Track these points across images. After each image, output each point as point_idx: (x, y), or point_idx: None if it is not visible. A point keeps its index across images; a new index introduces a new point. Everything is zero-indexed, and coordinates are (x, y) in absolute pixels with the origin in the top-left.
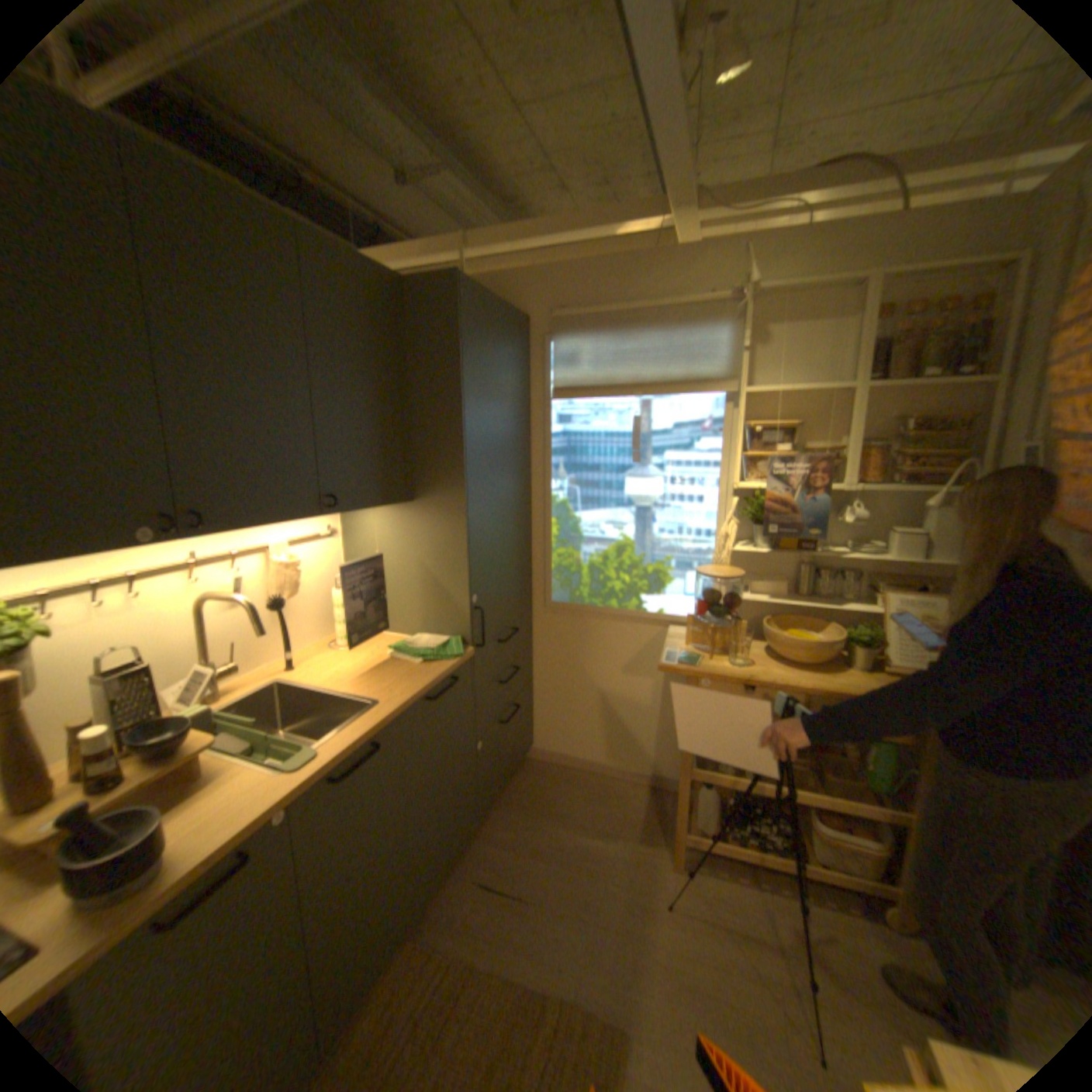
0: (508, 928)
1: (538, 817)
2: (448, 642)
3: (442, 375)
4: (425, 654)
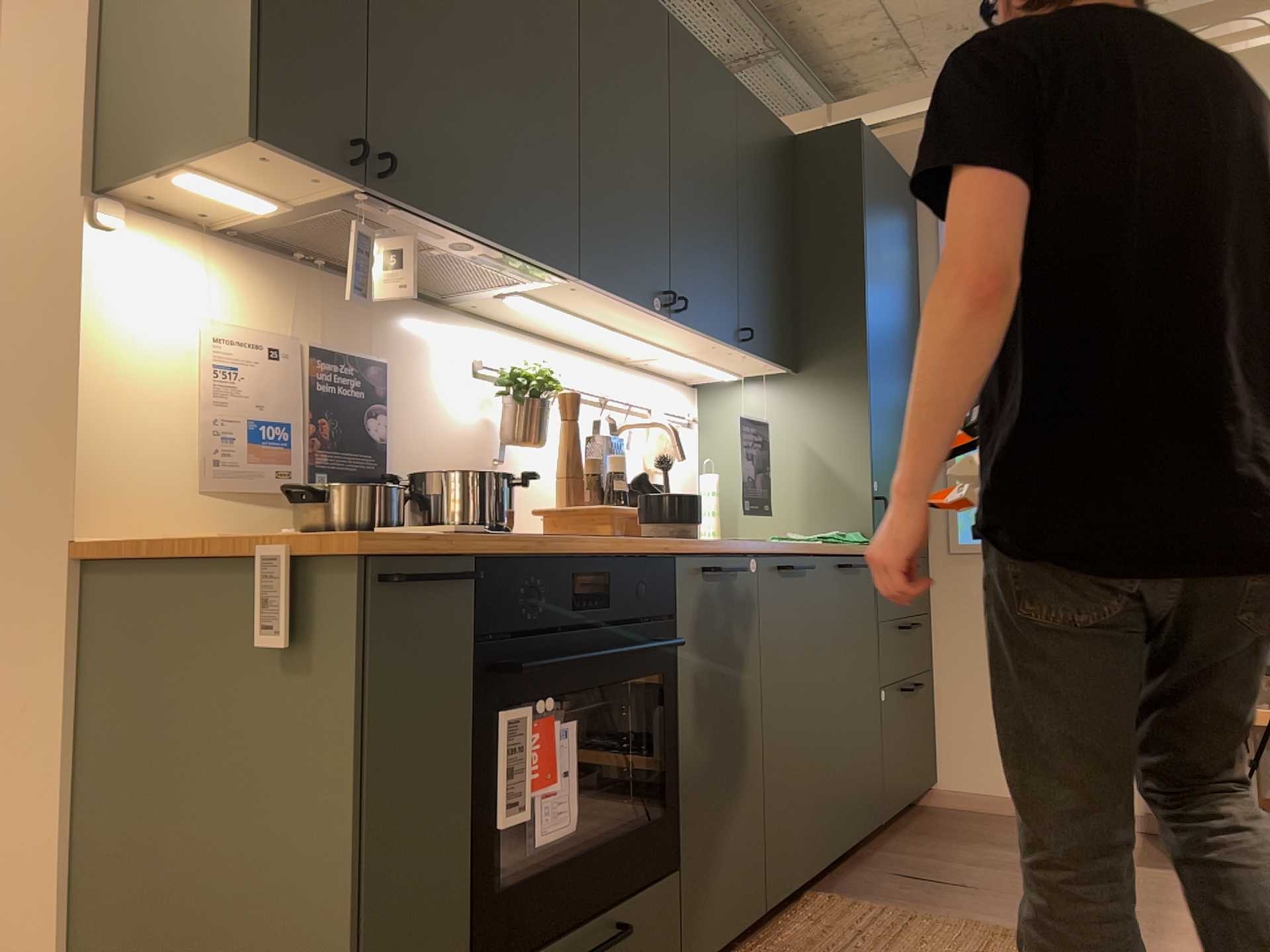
0: (956, 898)
1: (966, 841)
2: (846, 535)
3: (840, 226)
4: (824, 538)
